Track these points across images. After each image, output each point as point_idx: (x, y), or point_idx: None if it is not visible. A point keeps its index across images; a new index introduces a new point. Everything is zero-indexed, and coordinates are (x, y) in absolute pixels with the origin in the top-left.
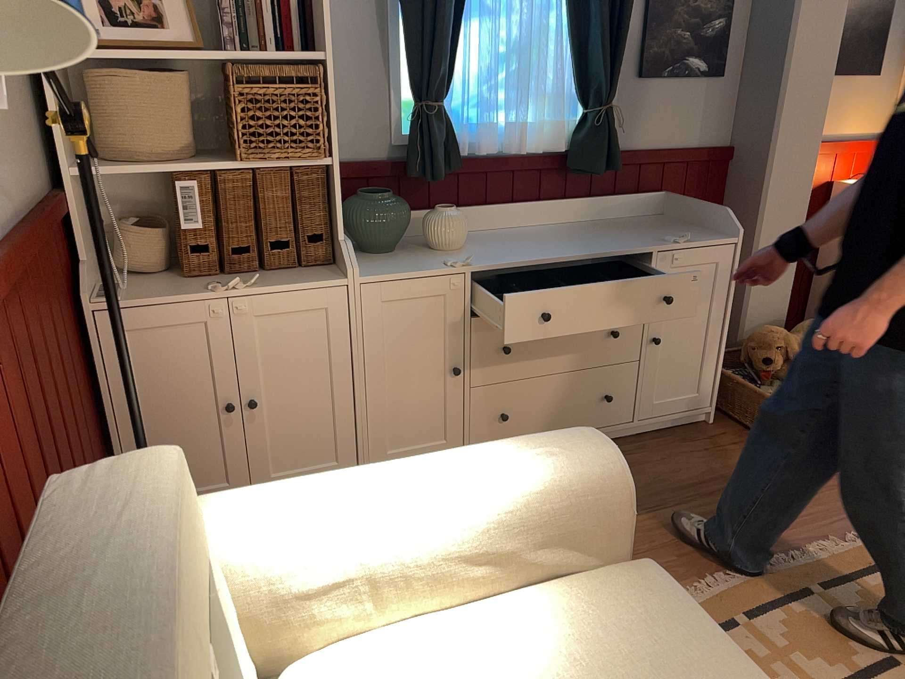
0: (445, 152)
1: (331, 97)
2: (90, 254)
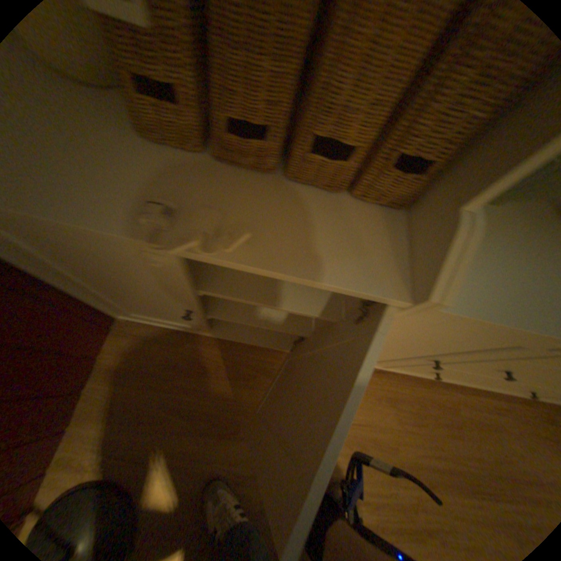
0: None
1: None
2: None
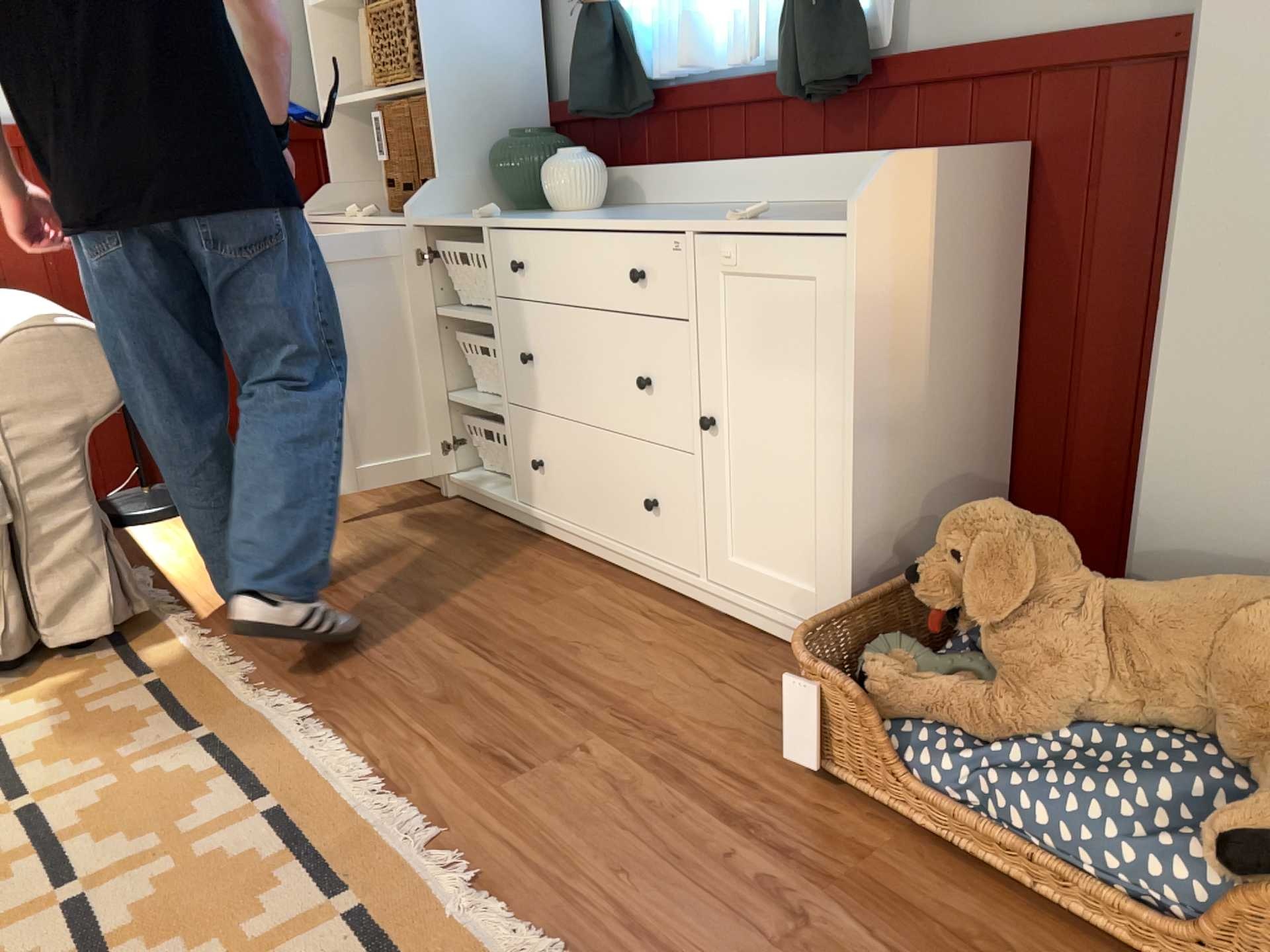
0: (609, 75)
1: (420, 9)
2: (353, 183)
